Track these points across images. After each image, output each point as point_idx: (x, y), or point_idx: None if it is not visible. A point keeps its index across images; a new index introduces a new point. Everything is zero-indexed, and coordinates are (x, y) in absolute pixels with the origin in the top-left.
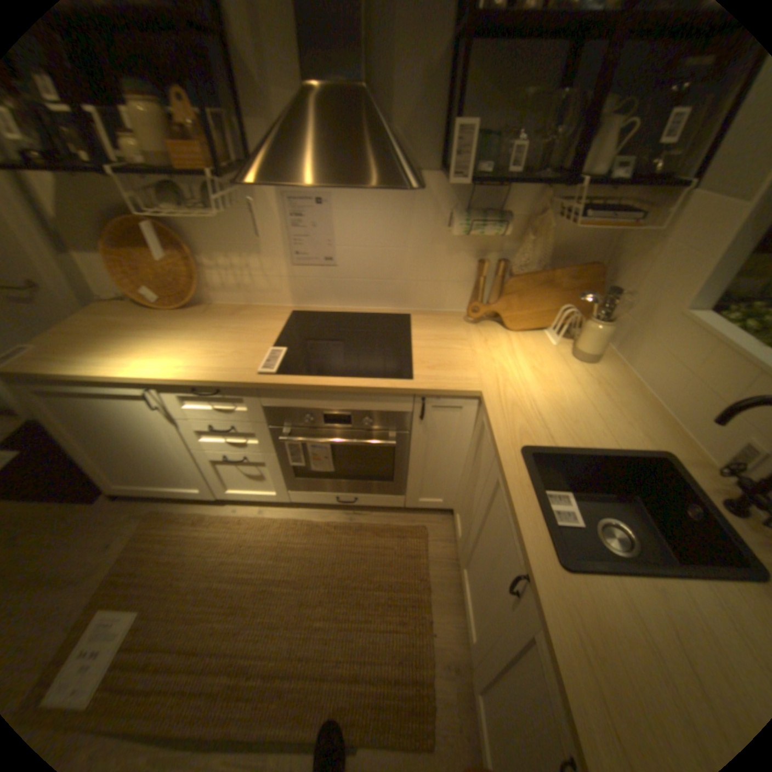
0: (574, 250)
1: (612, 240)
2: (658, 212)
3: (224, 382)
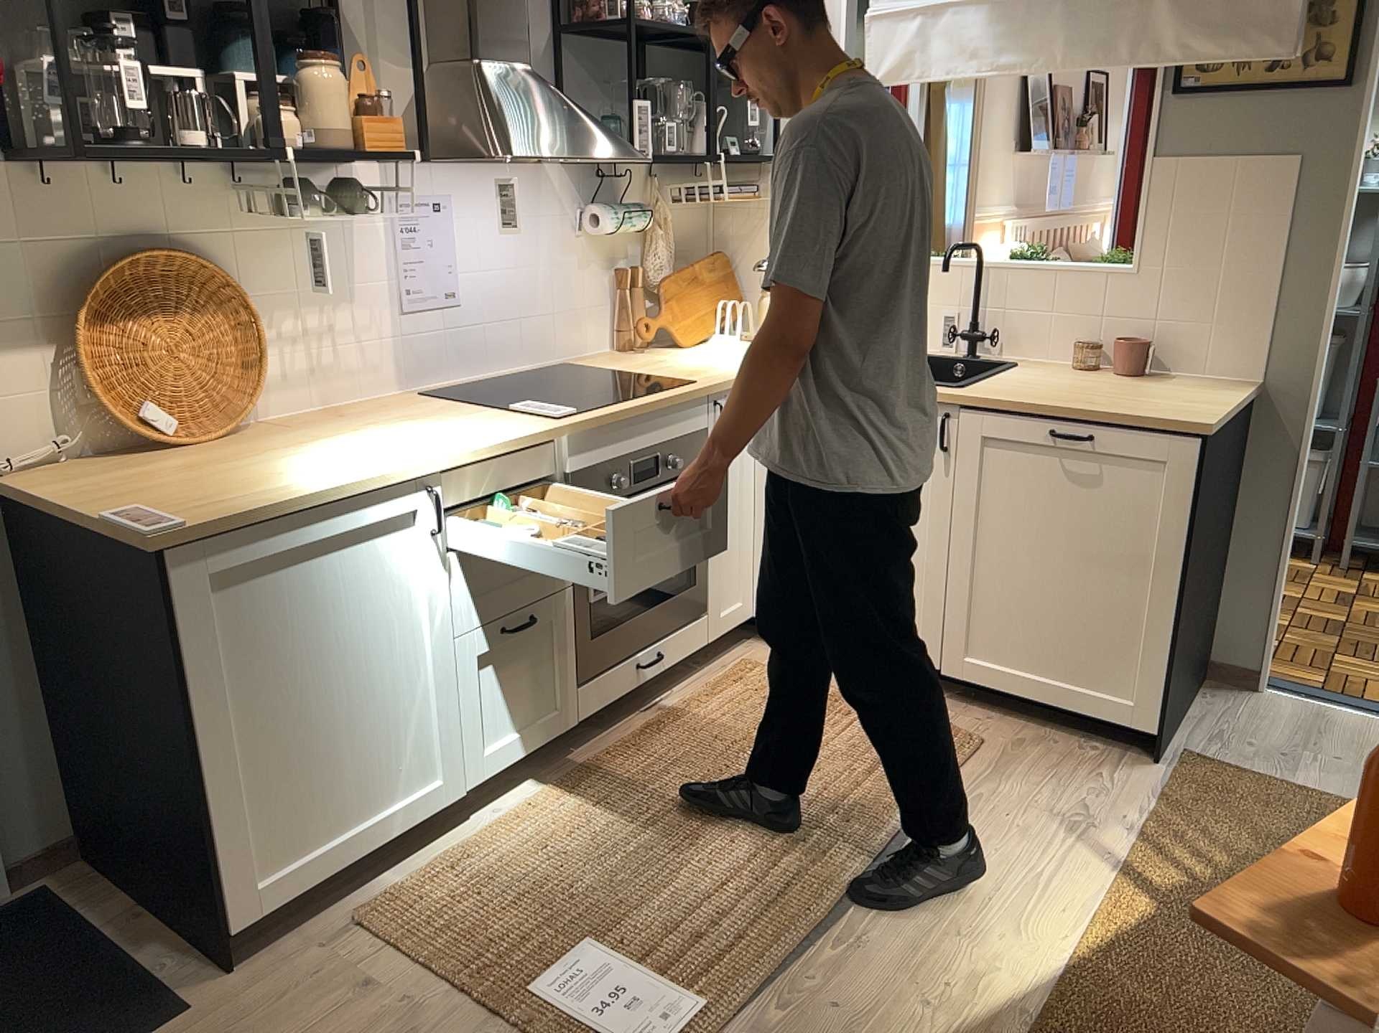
0: (685, 247)
1: (709, 231)
2: (759, 187)
3: (541, 432)
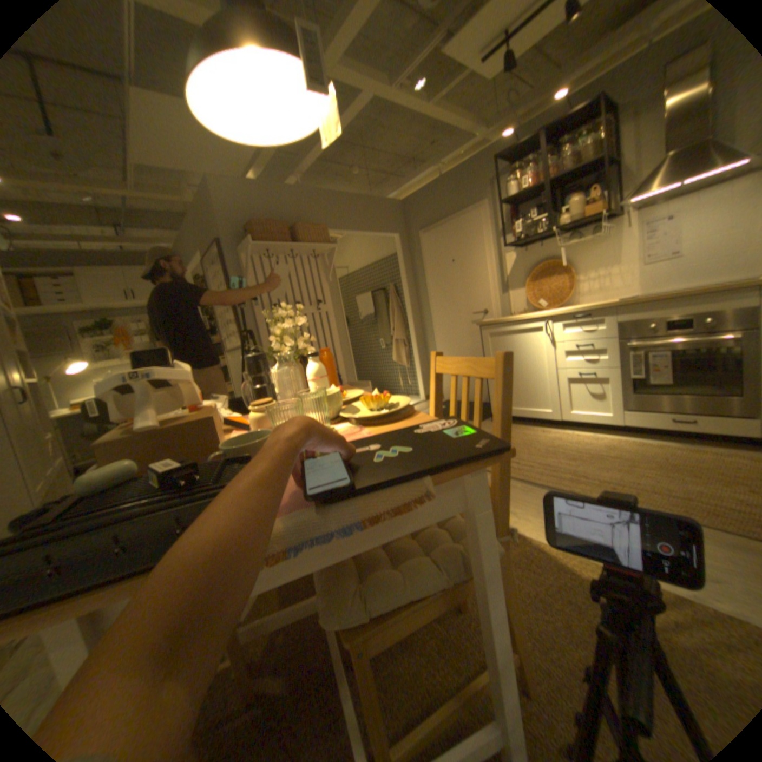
0: None
1: None
2: None
3: (596, 305)
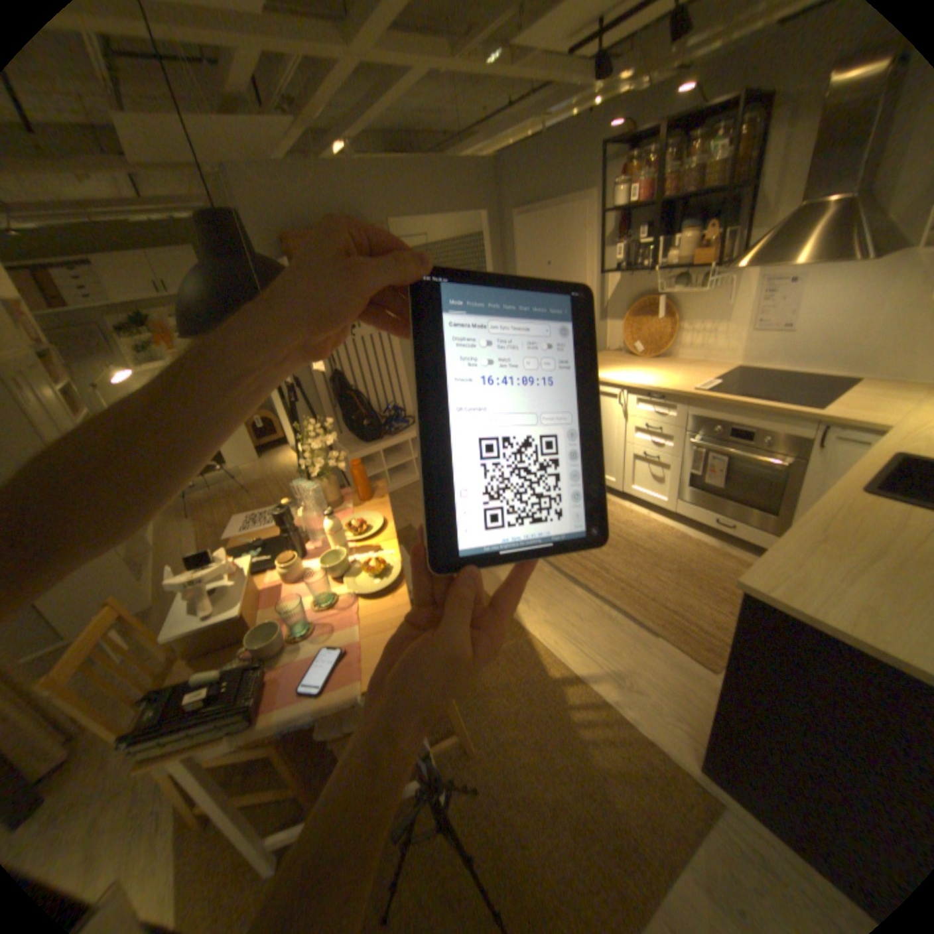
0: None
1: None
2: None
3: (671, 390)
